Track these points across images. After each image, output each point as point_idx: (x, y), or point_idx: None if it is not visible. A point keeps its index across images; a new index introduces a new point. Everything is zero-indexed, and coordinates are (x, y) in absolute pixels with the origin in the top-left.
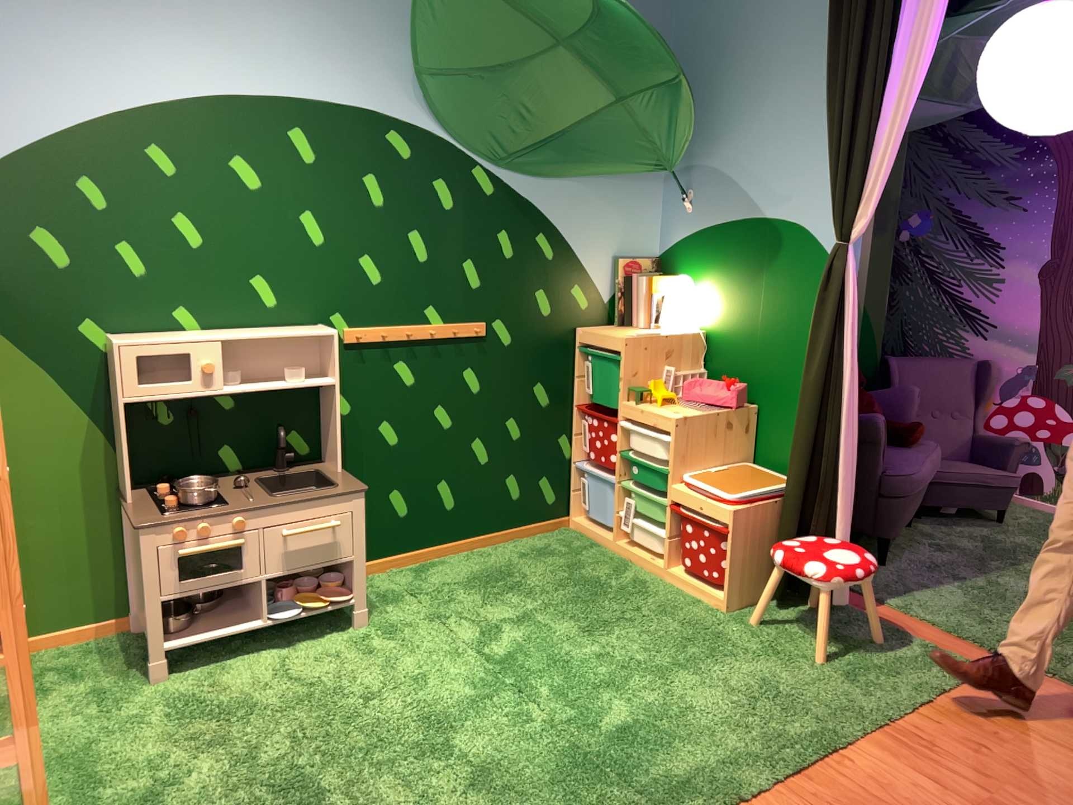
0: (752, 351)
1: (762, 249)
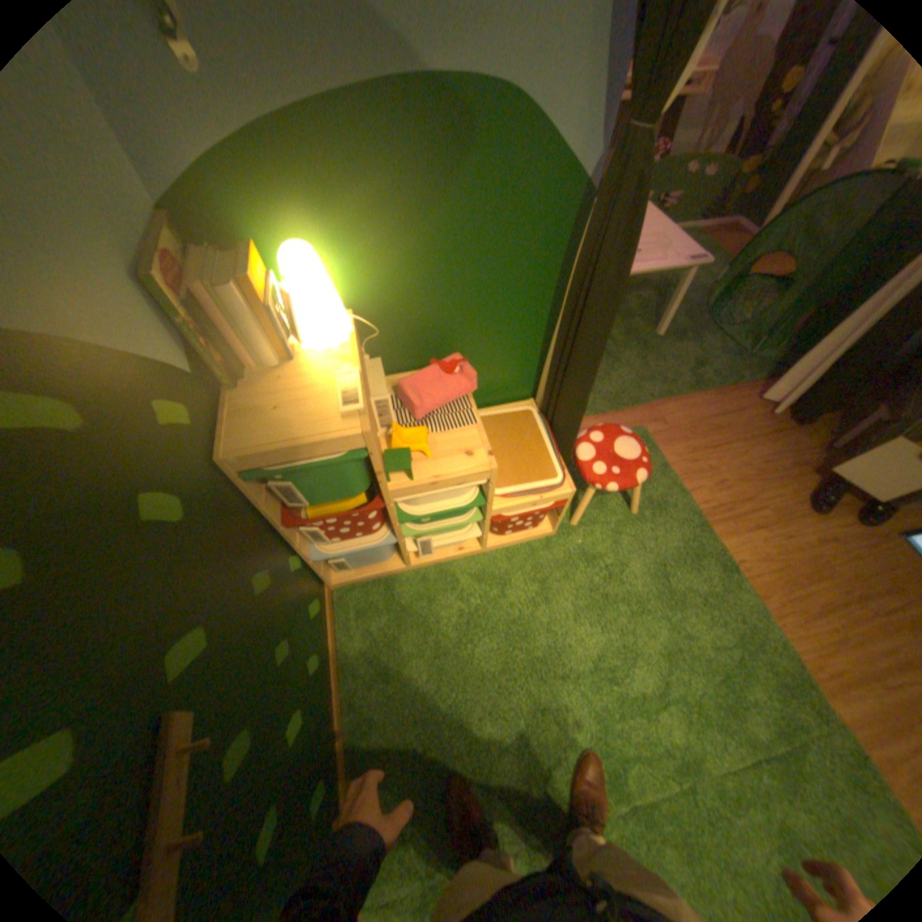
0: (437, 309)
1: (430, 144)
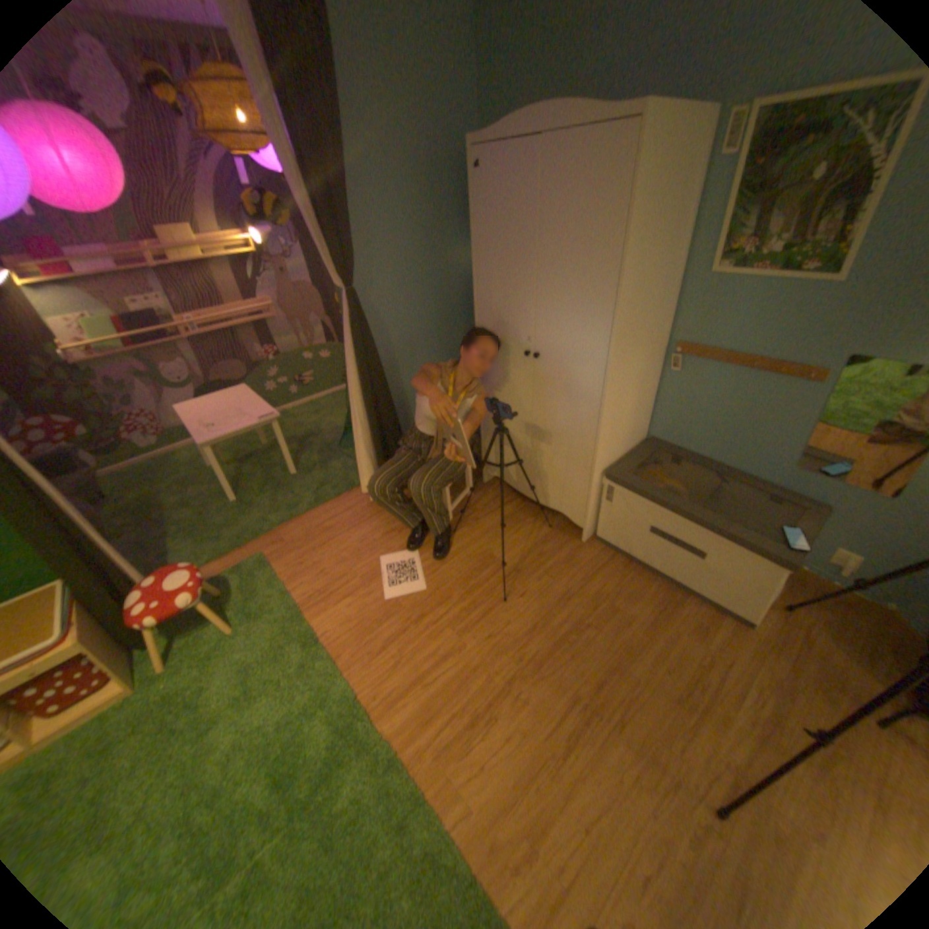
0: None
1: None
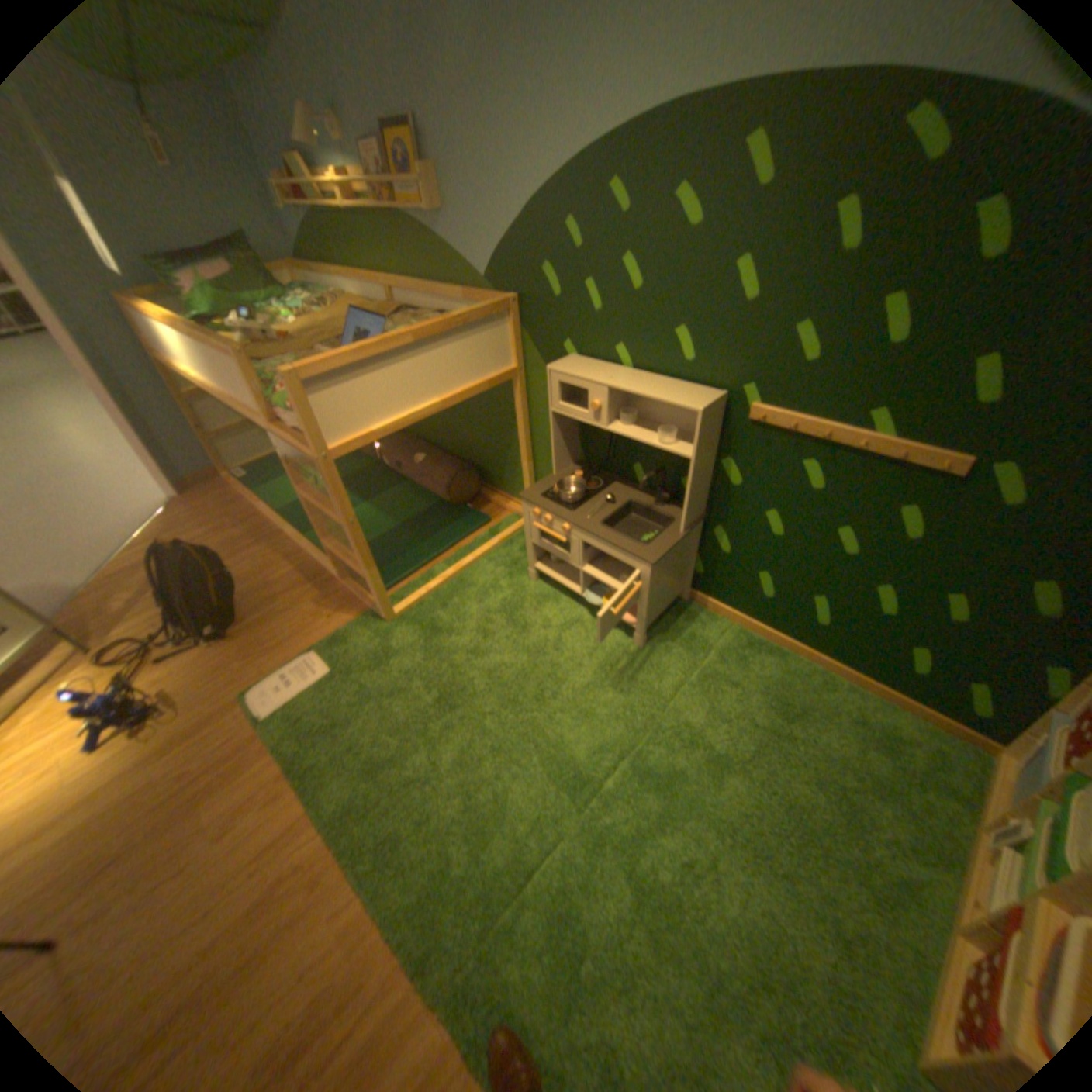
0: None
1: None
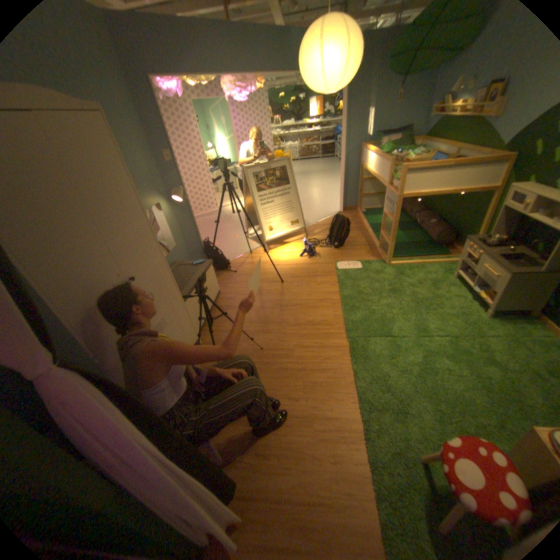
0: None
1: None
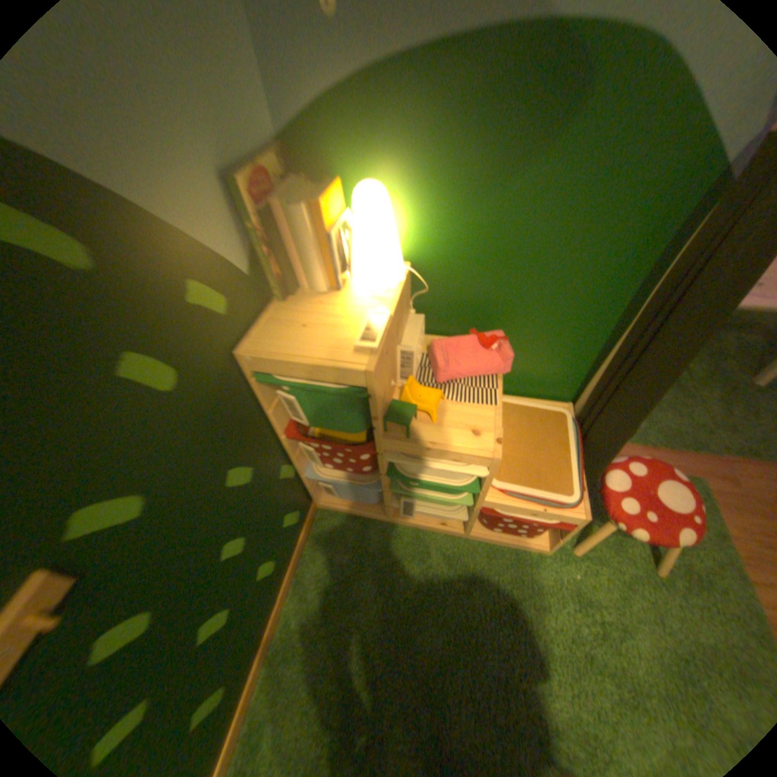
0: (495, 282)
1: (535, 104)
